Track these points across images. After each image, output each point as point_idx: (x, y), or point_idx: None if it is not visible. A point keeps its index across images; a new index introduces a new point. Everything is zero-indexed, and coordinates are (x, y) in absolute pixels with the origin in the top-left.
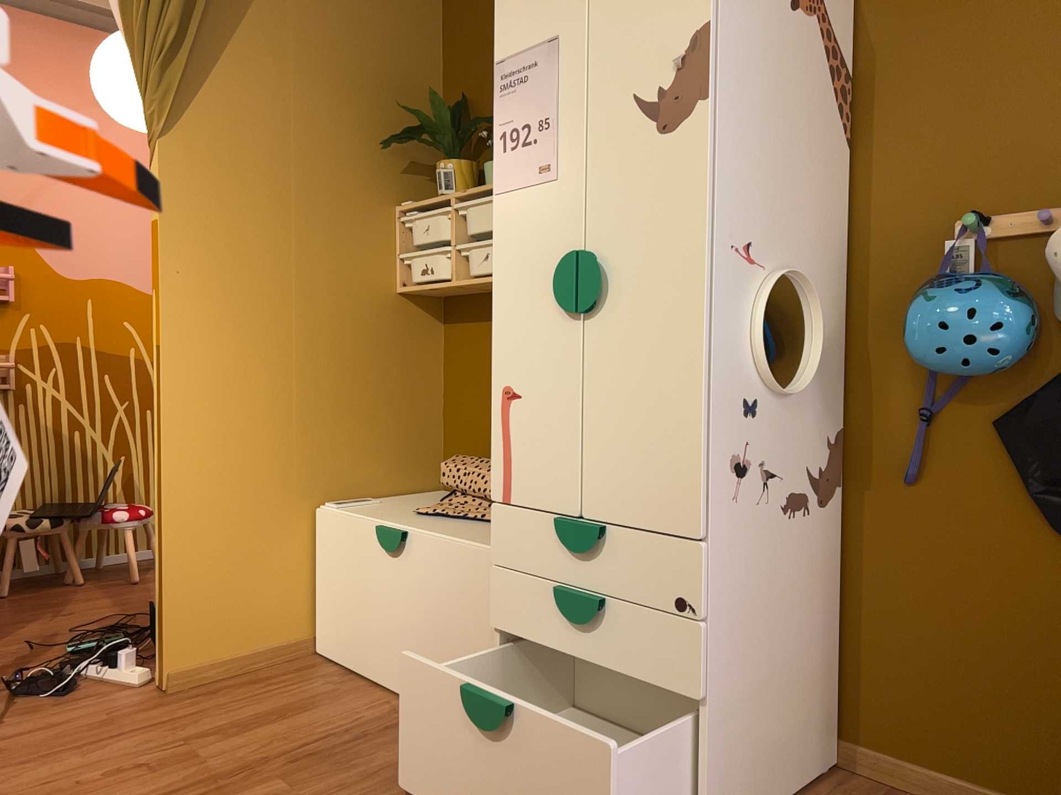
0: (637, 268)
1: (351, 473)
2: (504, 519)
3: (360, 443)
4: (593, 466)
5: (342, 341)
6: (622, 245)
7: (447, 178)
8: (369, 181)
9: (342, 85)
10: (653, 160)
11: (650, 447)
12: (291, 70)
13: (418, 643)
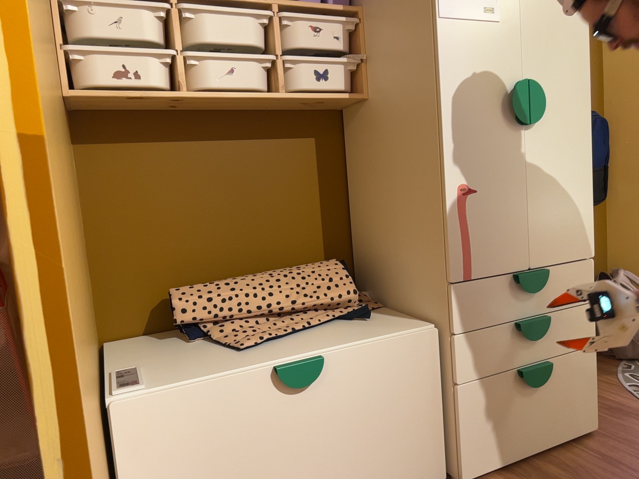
0: (556, 98)
1: None
2: (466, 293)
3: None
4: (536, 230)
5: None
6: (547, 81)
7: None
8: None
9: None
10: (561, 30)
11: (568, 210)
12: None
13: (347, 458)
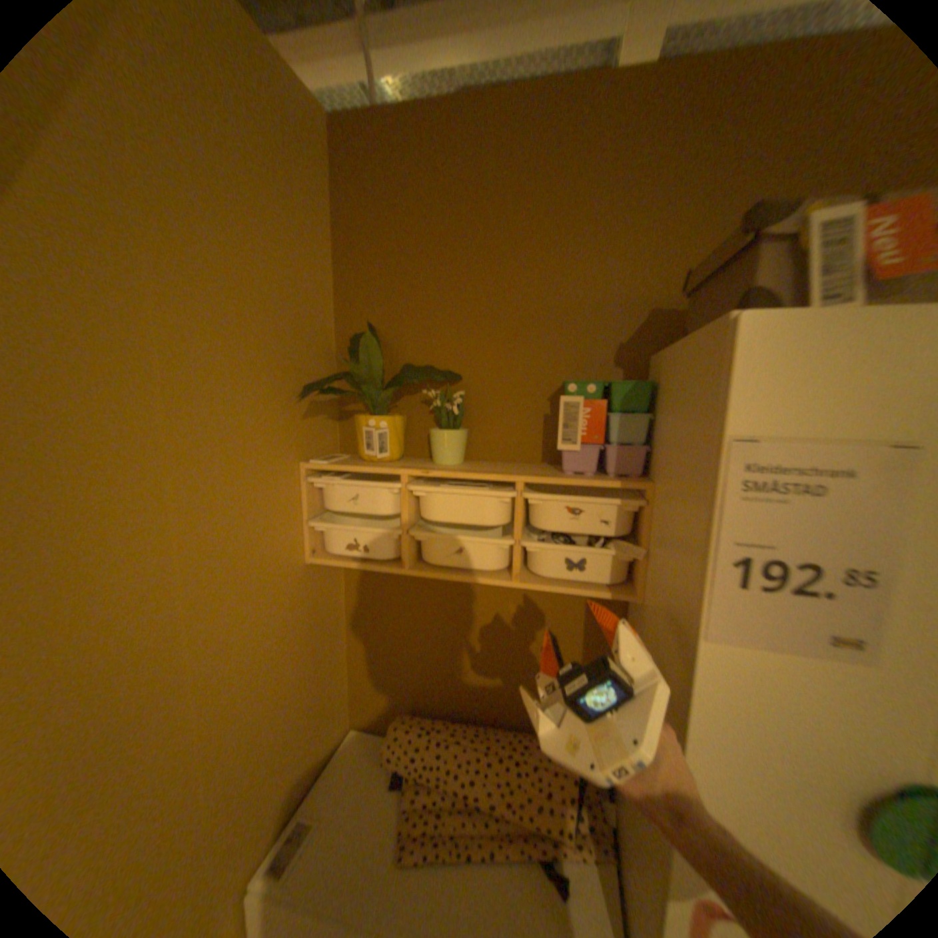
0: None
1: (276, 803)
2: None
3: (283, 761)
4: None
5: (256, 663)
6: None
7: (382, 438)
8: (271, 440)
9: (228, 305)
10: None
11: None
12: (143, 281)
13: None
